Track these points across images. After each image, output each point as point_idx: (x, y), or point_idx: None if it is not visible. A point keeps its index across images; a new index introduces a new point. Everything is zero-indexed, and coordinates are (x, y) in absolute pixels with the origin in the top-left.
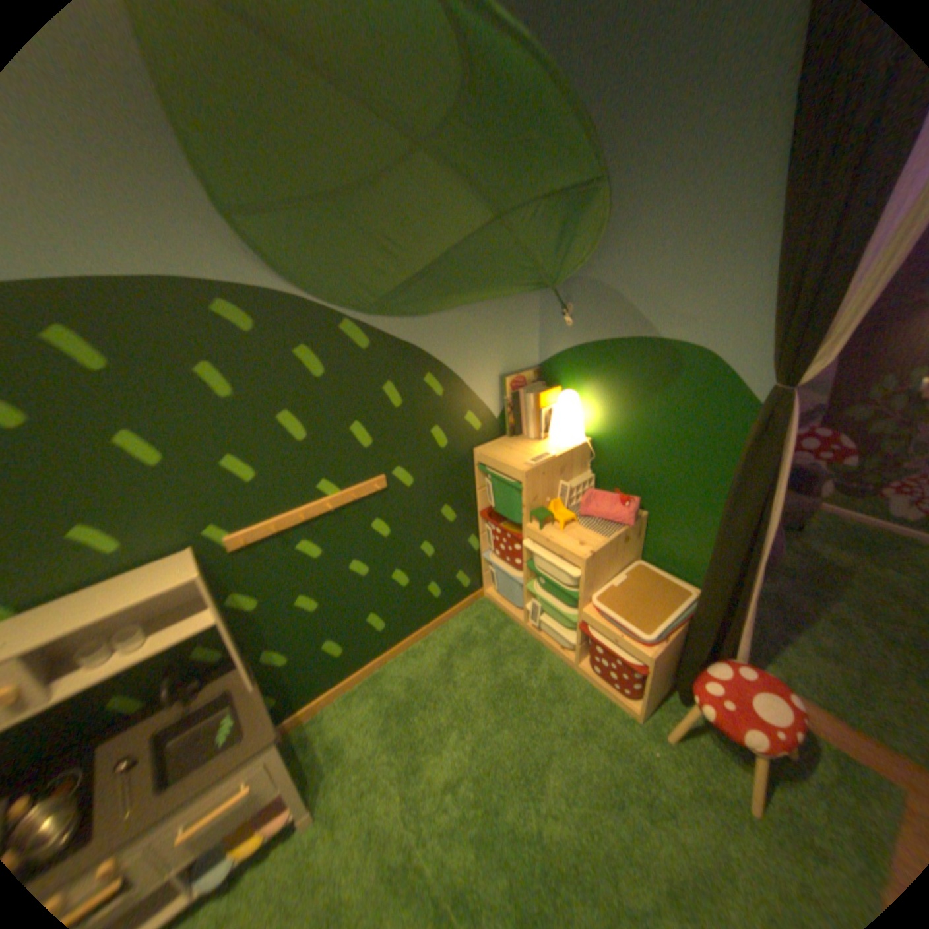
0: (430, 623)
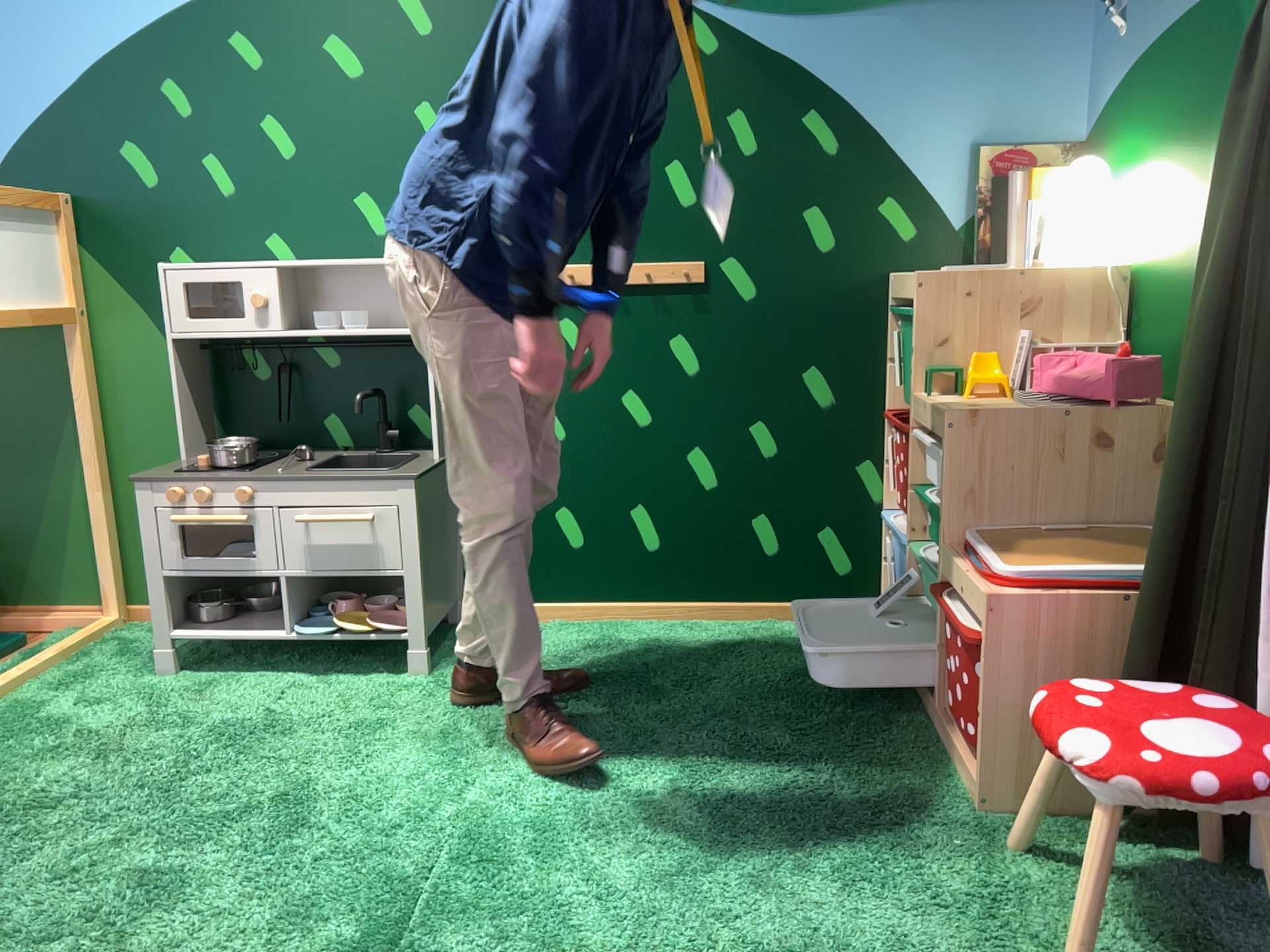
0: (745, 601)
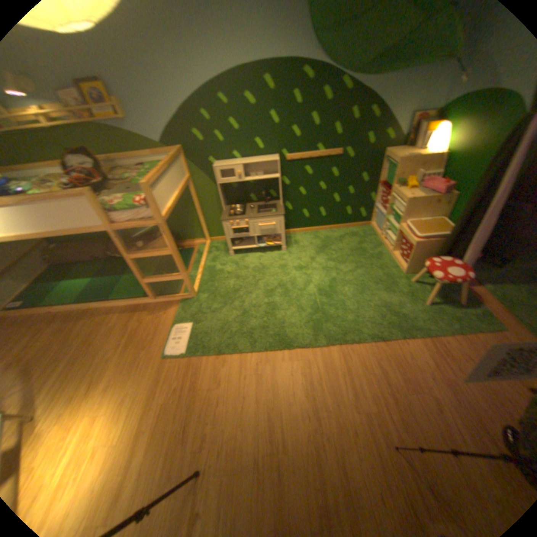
0: (342, 224)
